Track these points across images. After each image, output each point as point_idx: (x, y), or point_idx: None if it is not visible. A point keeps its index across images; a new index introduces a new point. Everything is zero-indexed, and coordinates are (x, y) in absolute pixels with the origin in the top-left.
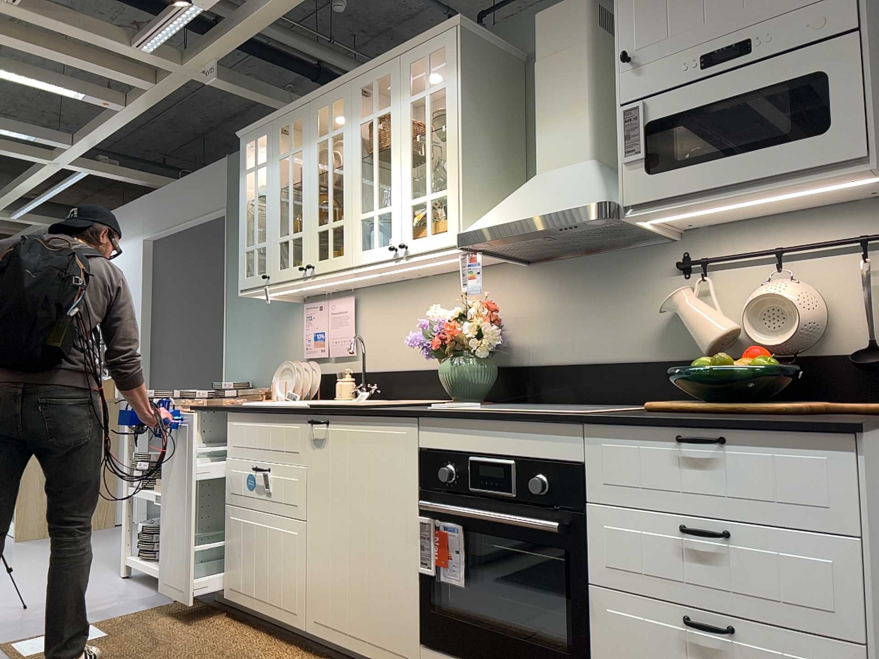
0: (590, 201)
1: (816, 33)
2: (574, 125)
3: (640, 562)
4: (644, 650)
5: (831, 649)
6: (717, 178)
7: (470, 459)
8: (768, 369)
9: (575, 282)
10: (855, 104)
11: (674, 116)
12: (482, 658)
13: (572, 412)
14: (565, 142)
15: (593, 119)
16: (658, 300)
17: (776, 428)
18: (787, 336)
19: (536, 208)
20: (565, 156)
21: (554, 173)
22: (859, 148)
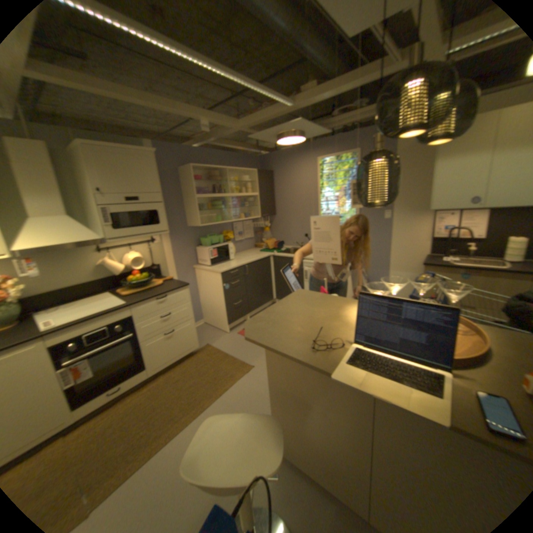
0: (94, 238)
1: (153, 201)
2: (50, 200)
3: (151, 331)
4: (155, 349)
5: (187, 323)
6: (135, 233)
7: (79, 339)
8: (141, 277)
9: (43, 260)
10: (163, 220)
11: (118, 214)
12: (102, 392)
13: (117, 306)
14: (47, 207)
15: (60, 200)
16: (88, 262)
17: (175, 291)
18: (140, 267)
19: (61, 239)
20: (49, 213)
21: (45, 220)
22: (165, 229)
